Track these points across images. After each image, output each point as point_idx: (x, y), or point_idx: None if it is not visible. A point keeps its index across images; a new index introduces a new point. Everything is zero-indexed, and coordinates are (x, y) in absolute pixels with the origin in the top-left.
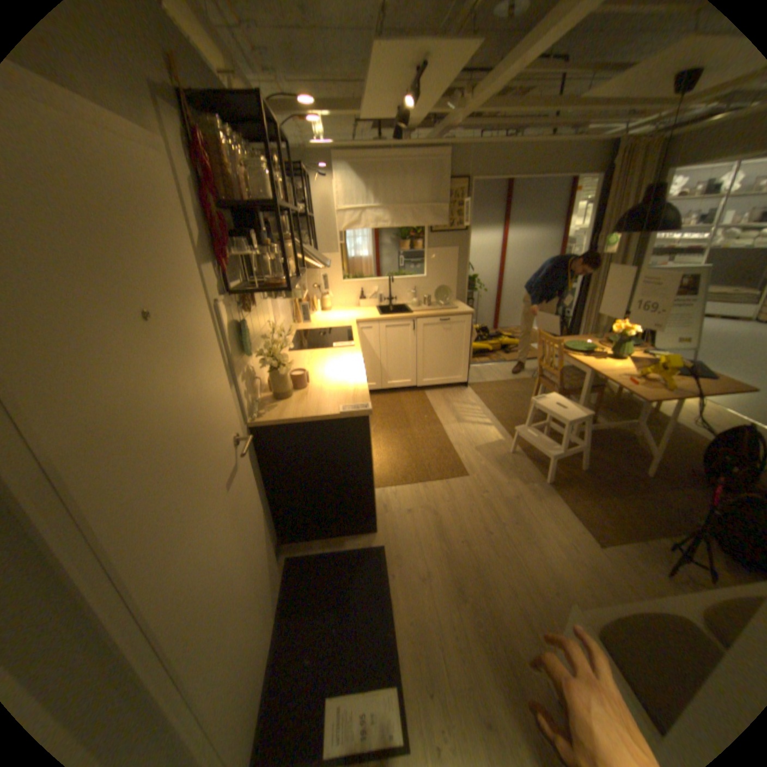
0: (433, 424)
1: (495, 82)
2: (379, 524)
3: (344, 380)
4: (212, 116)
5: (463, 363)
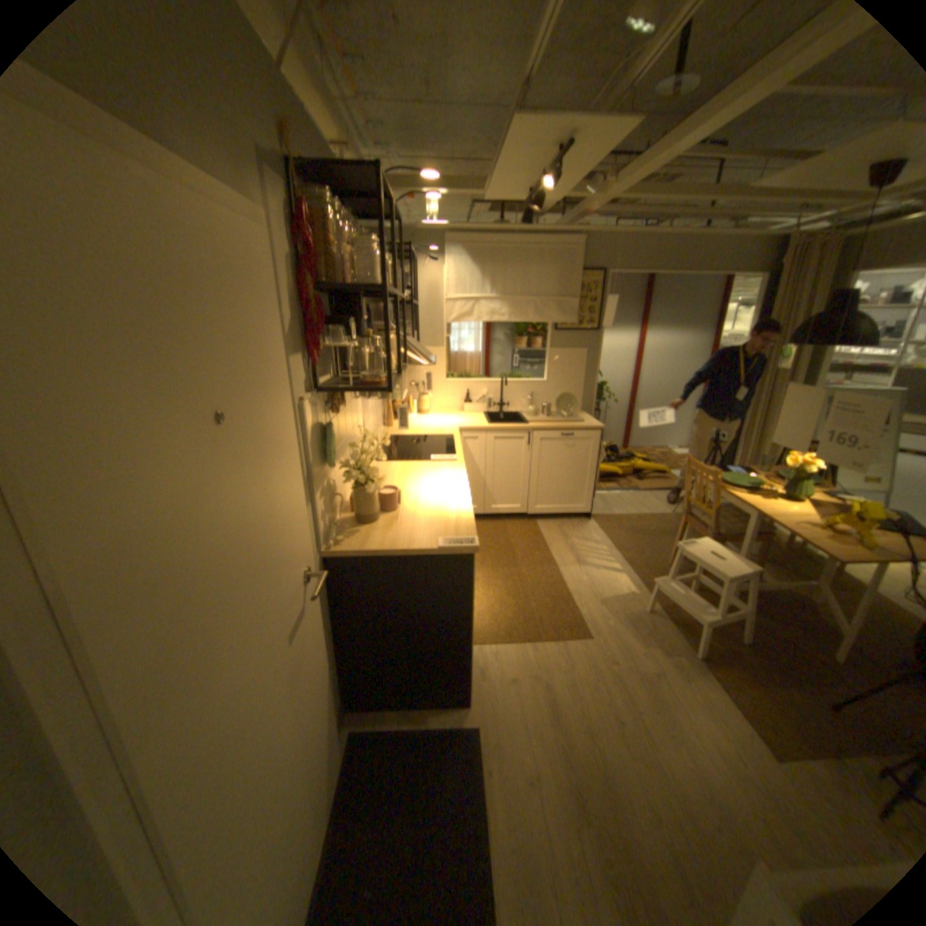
0: (547, 564)
1: (647, 165)
2: (473, 696)
3: (444, 504)
4: (322, 187)
5: (586, 489)
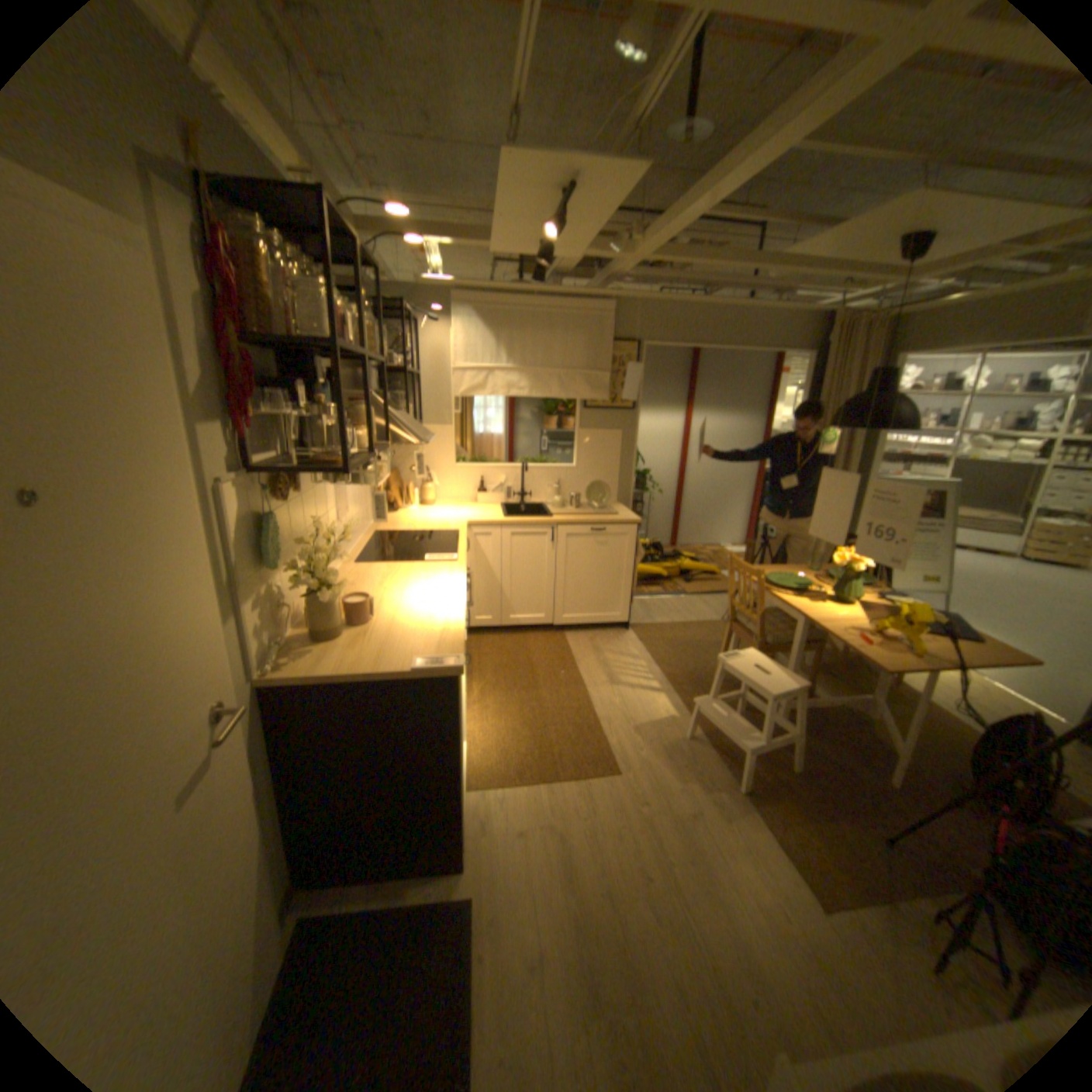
0: (573, 686)
1: (673, 223)
2: (468, 858)
3: (430, 615)
4: (252, 214)
5: (623, 594)
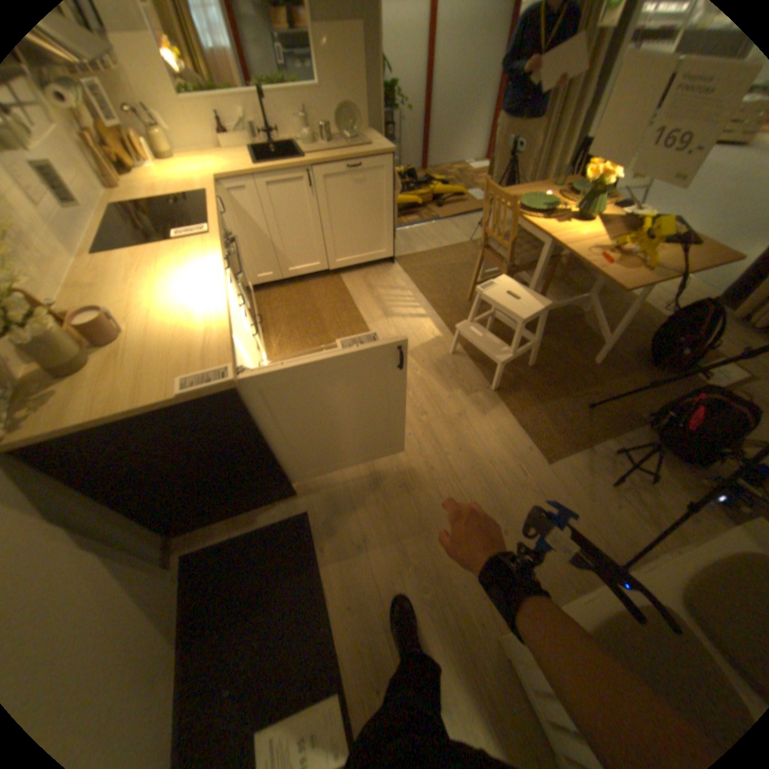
0: (356, 325)
1: None
2: (298, 482)
3: (188, 313)
4: None
5: (387, 230)
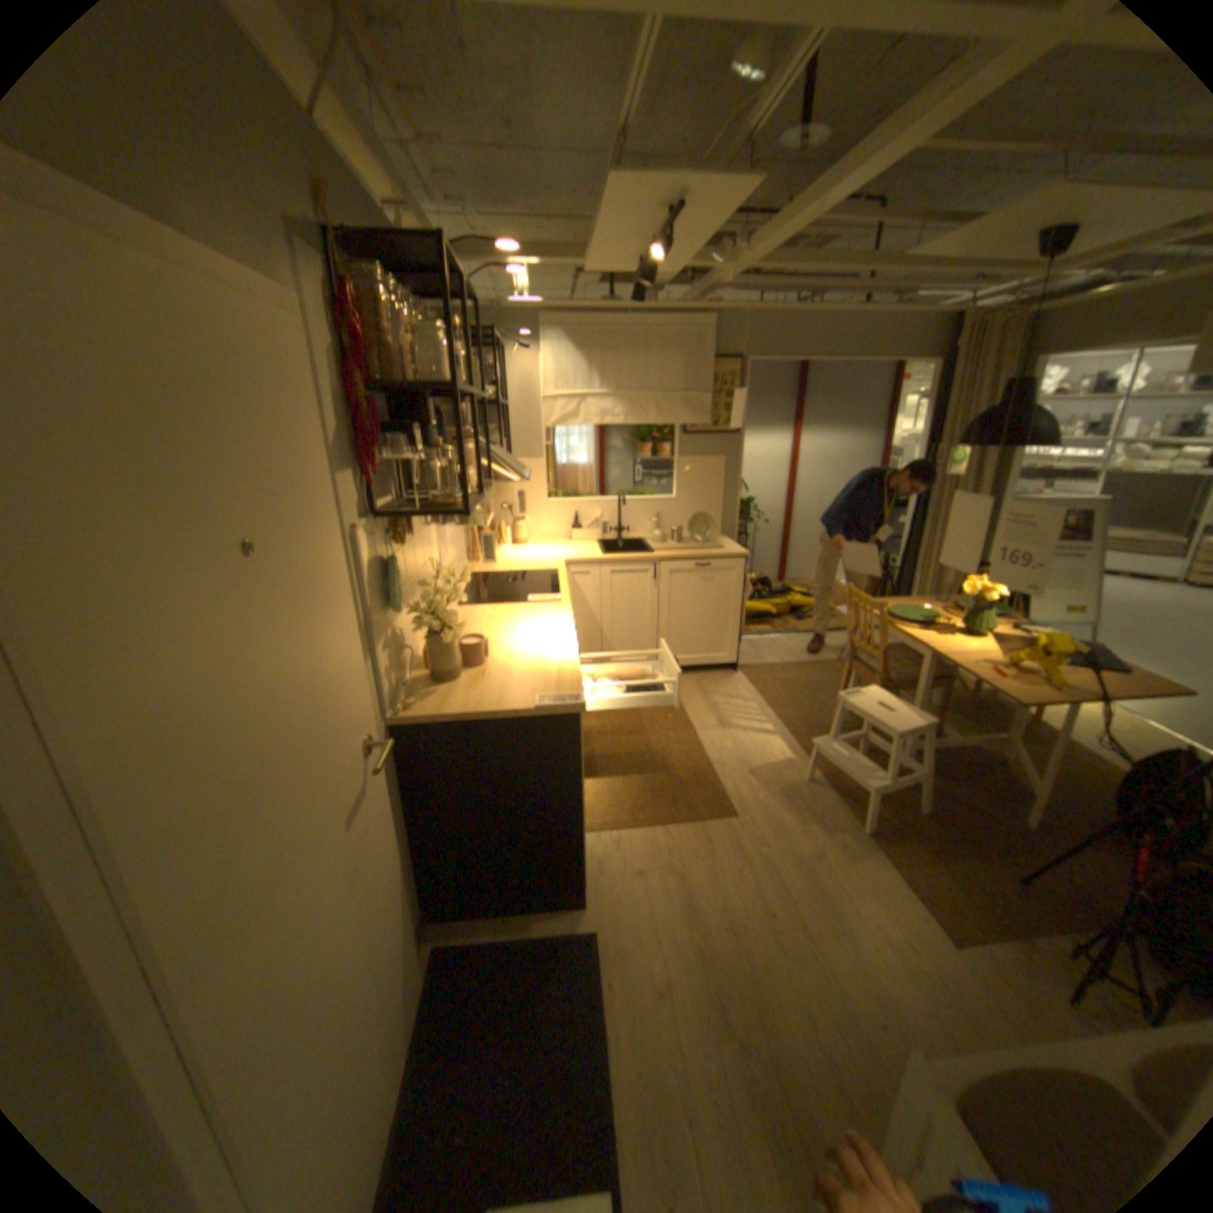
0: (682, 730)
1: (782, 230)
2: (589, 895)
3: (543, 655)
4: (372, 264)
5: (730, 634)
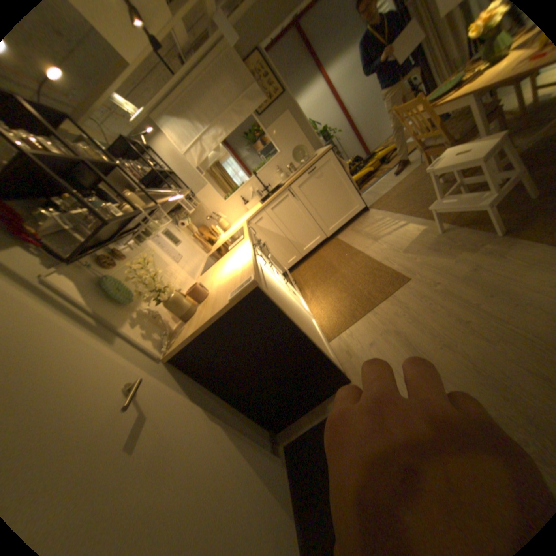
0: (357, 256)
1: None
2: (350, 372)
3: (236, 269)
4: None
5: (354, 194)
